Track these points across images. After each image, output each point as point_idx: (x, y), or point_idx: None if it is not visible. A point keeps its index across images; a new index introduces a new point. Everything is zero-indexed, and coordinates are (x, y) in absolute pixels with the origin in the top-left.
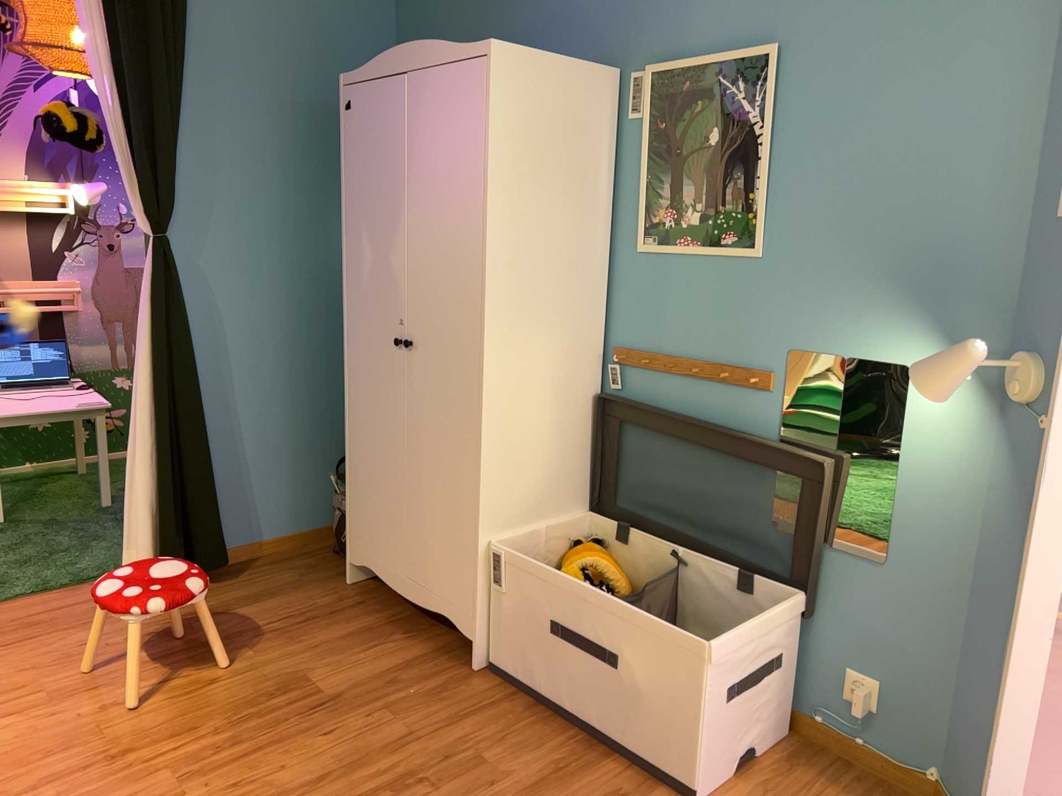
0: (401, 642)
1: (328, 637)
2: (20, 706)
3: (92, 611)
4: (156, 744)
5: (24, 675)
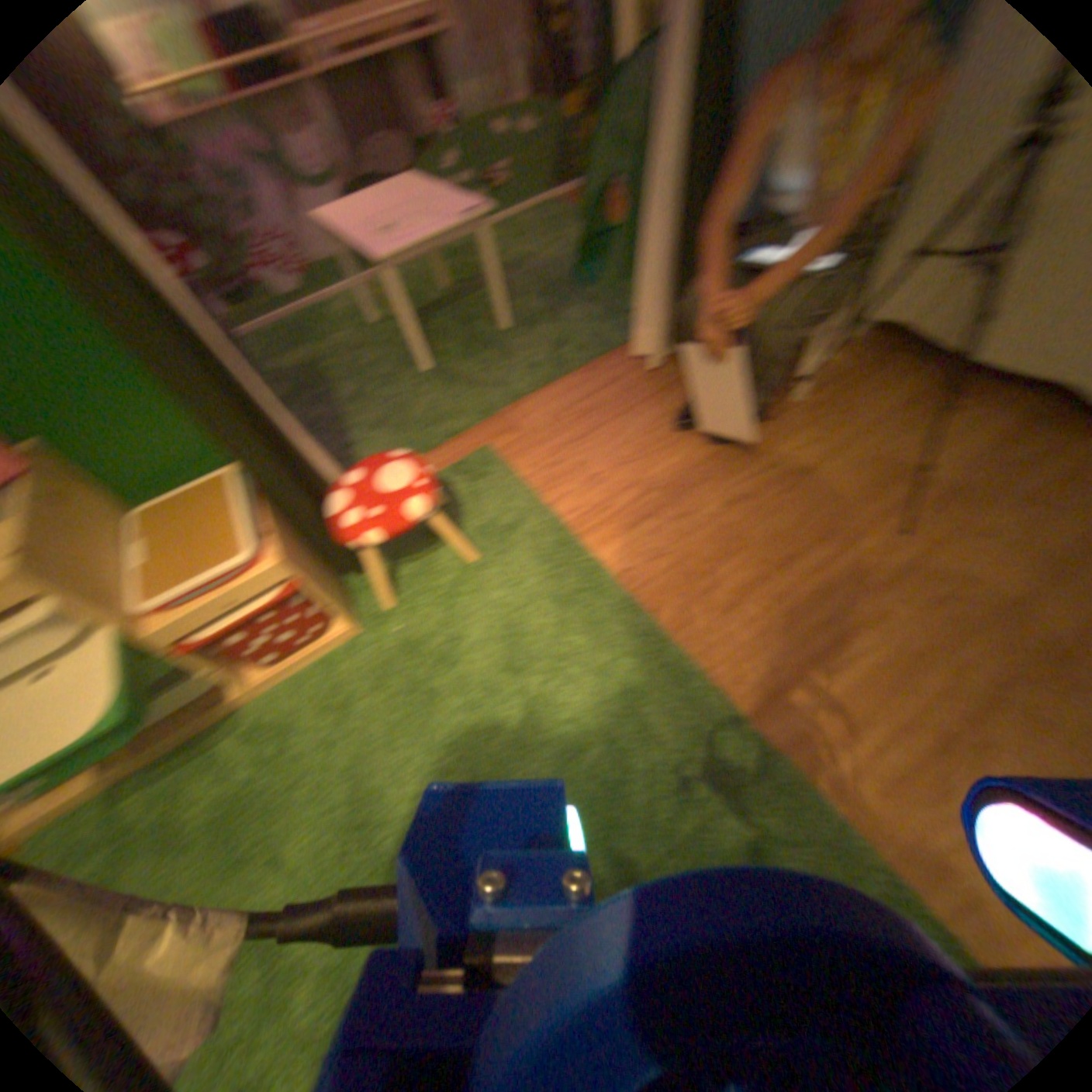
0: (969, 415)
1: (879, 412)
2: (646, 509)
3: (624, 396)
4: (806, 551)
5: (621, 472)
